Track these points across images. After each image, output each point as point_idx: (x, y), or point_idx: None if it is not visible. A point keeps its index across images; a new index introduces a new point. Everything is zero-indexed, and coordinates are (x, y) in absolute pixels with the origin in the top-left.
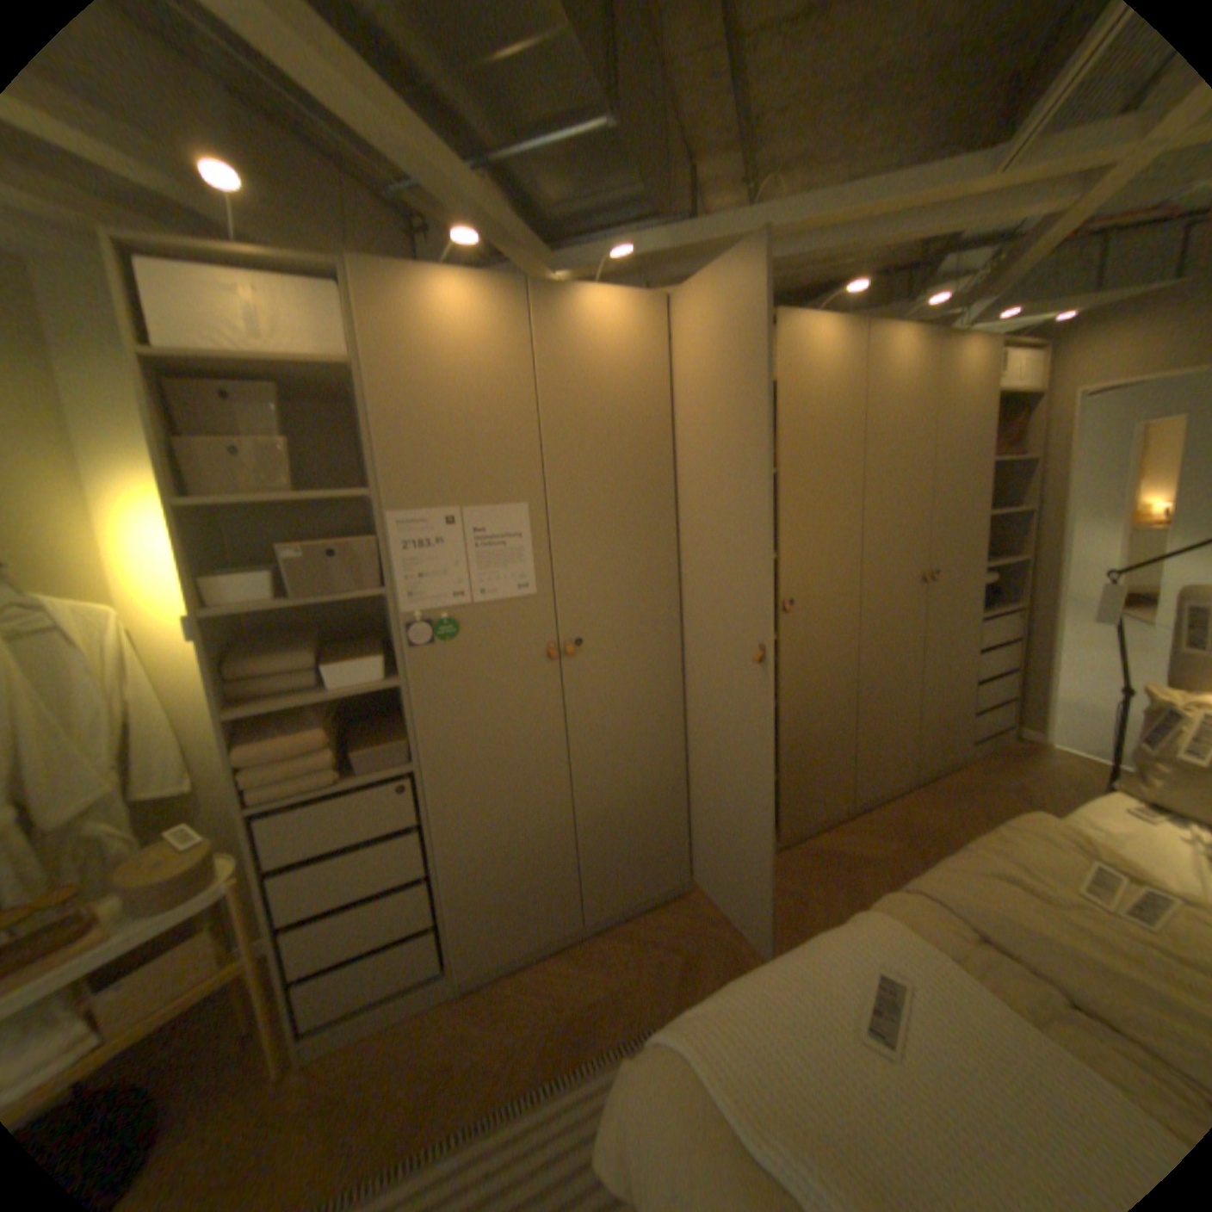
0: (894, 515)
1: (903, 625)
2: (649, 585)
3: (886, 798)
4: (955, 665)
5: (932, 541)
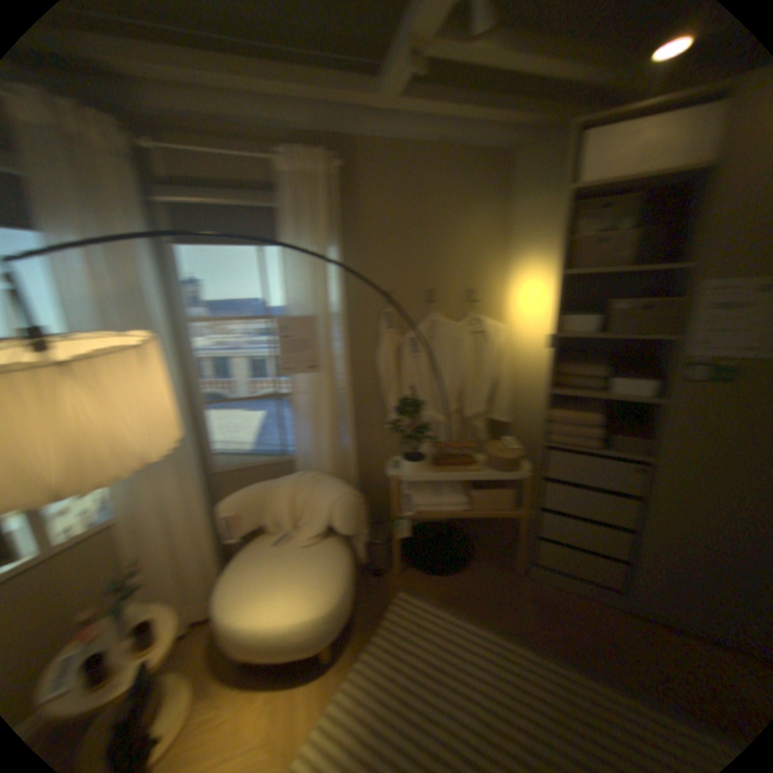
0: None
1: None
2: None
3: None
4: None
5: None
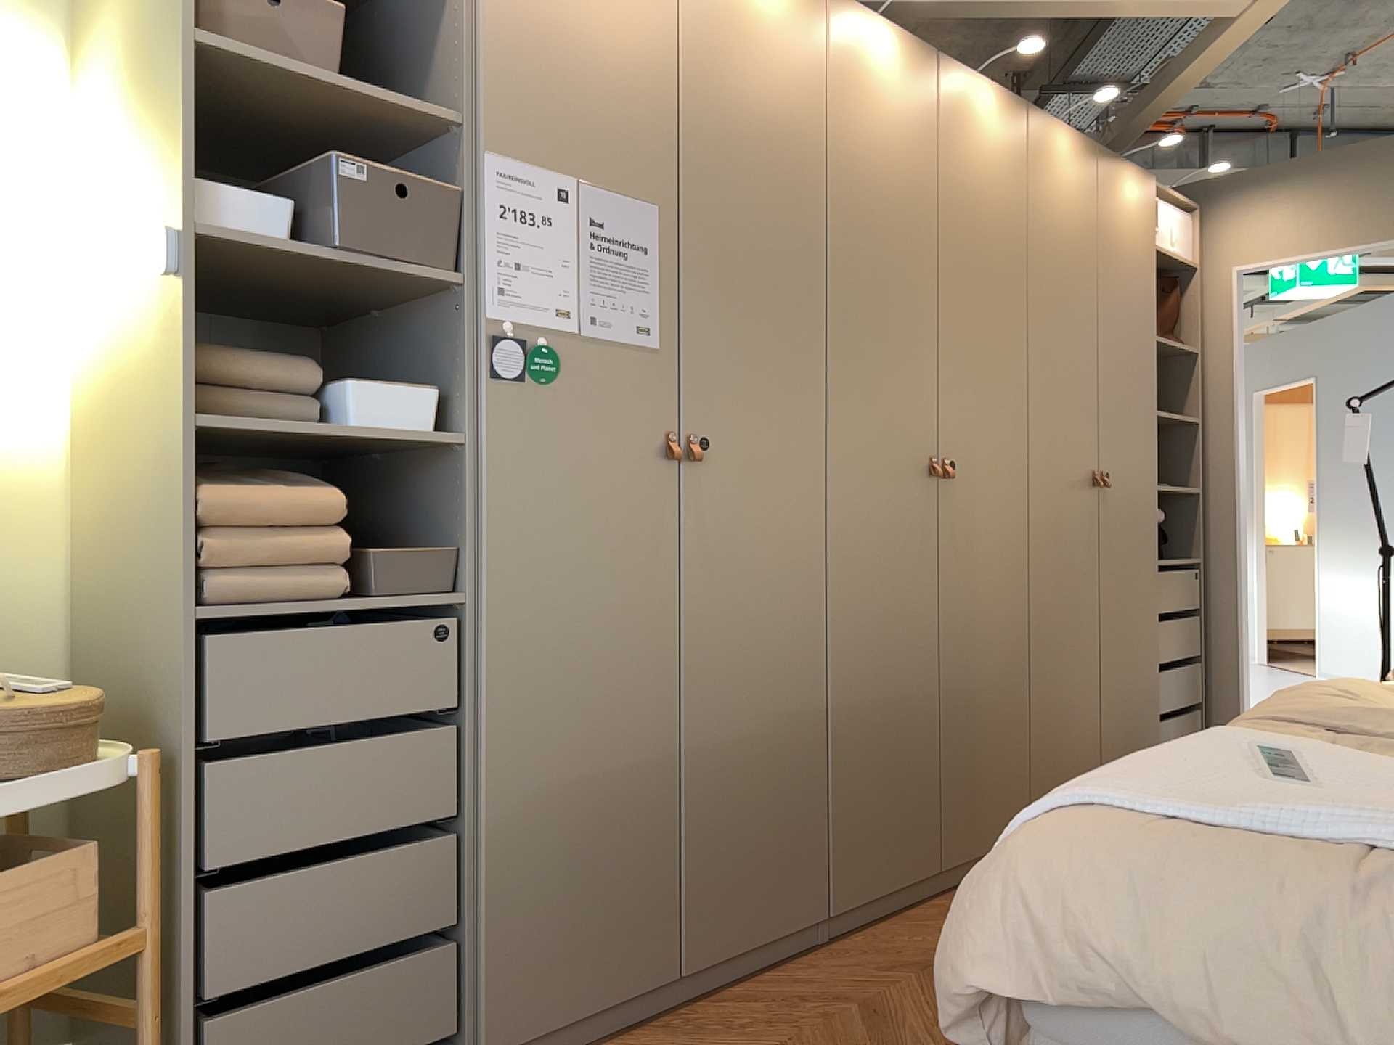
0: (1049, 376)
1: (1064, 543)
2: (782, 380)
3: None
4: (1121, 623)
5: (1088, 428)
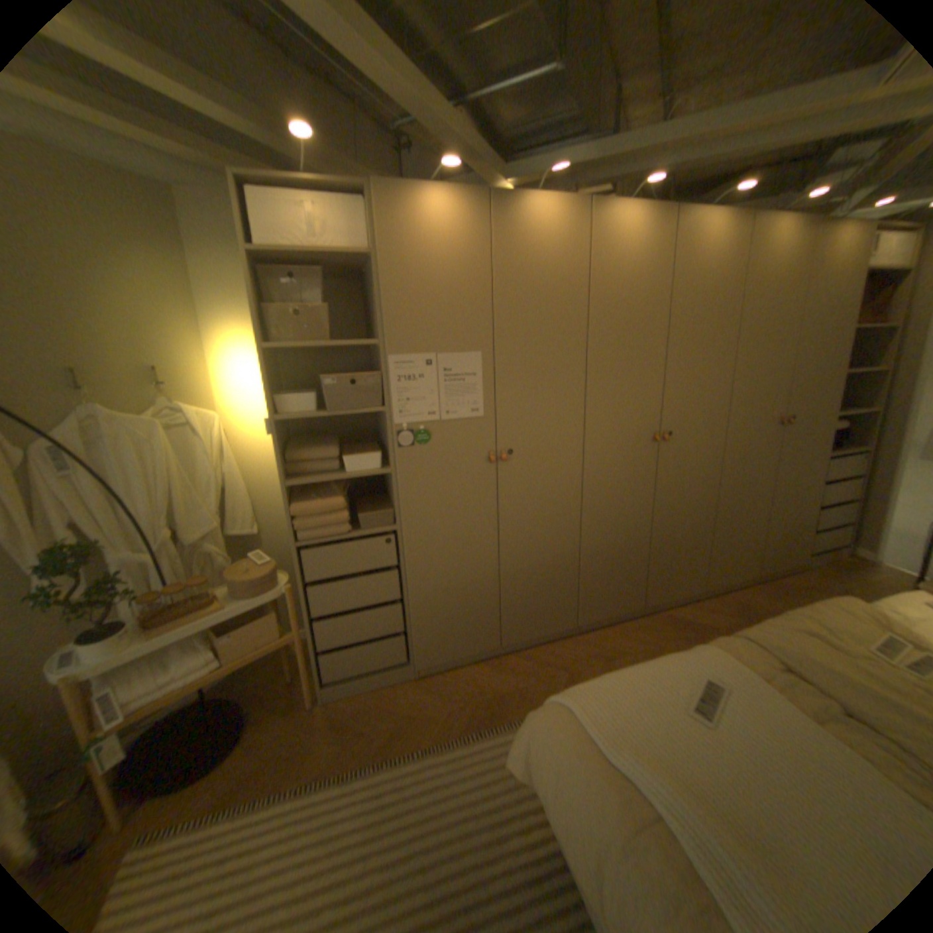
0: (760, 370)
1: (759, 457)
2: (561, 414)
3: (732, 588)
4: (801, 491)
5: (791, 392)
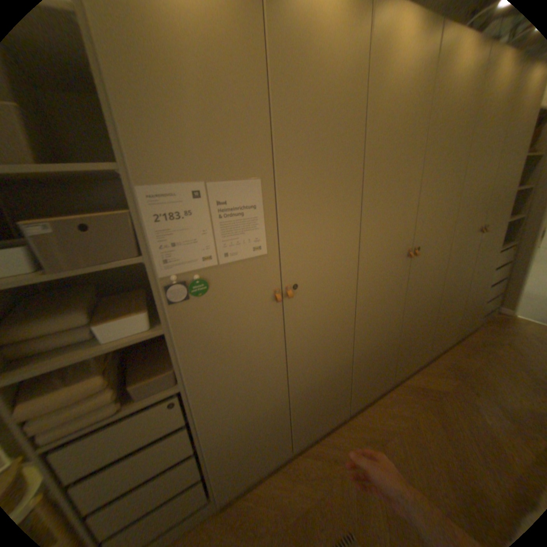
0: (476, 190)
1: (467, 258)
2: (341, 242)
3: (442, 352)
4: (484, 278)
5: (489, 207)
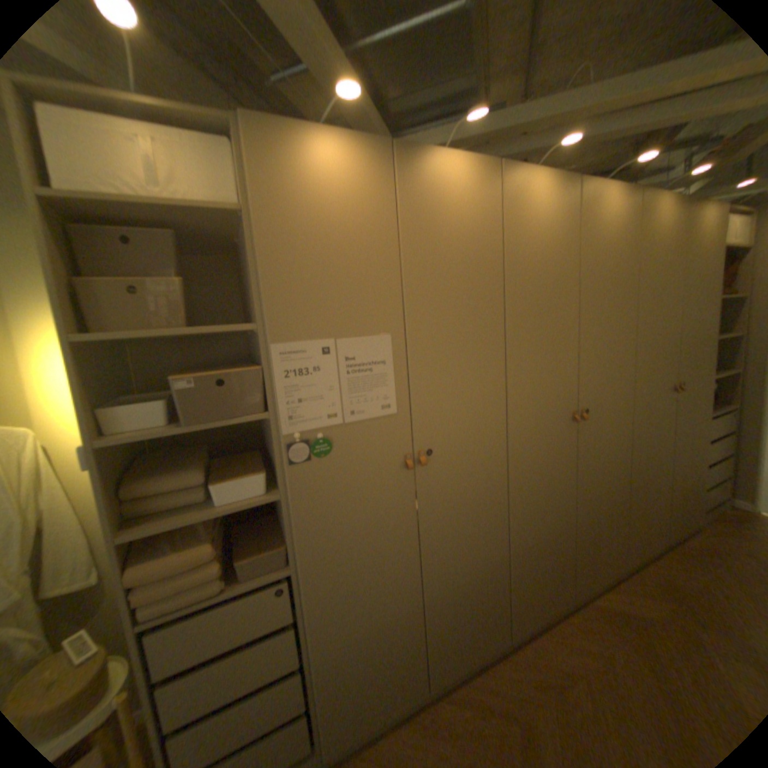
0: (657, 340)
1: (661, 426)
2: (484, 401)
3: (647, 561)
4: (694, 454)
5: (680, 360)
